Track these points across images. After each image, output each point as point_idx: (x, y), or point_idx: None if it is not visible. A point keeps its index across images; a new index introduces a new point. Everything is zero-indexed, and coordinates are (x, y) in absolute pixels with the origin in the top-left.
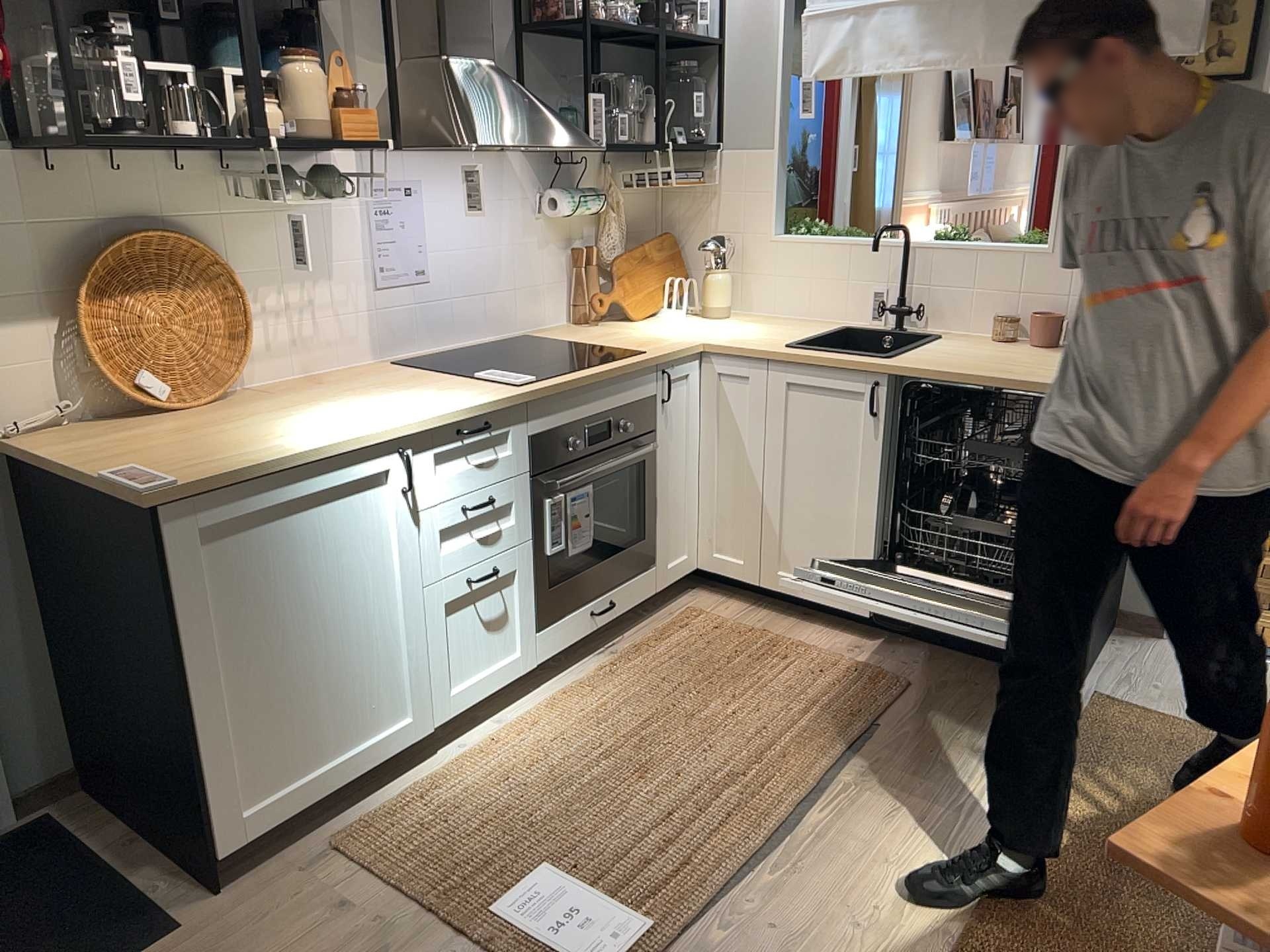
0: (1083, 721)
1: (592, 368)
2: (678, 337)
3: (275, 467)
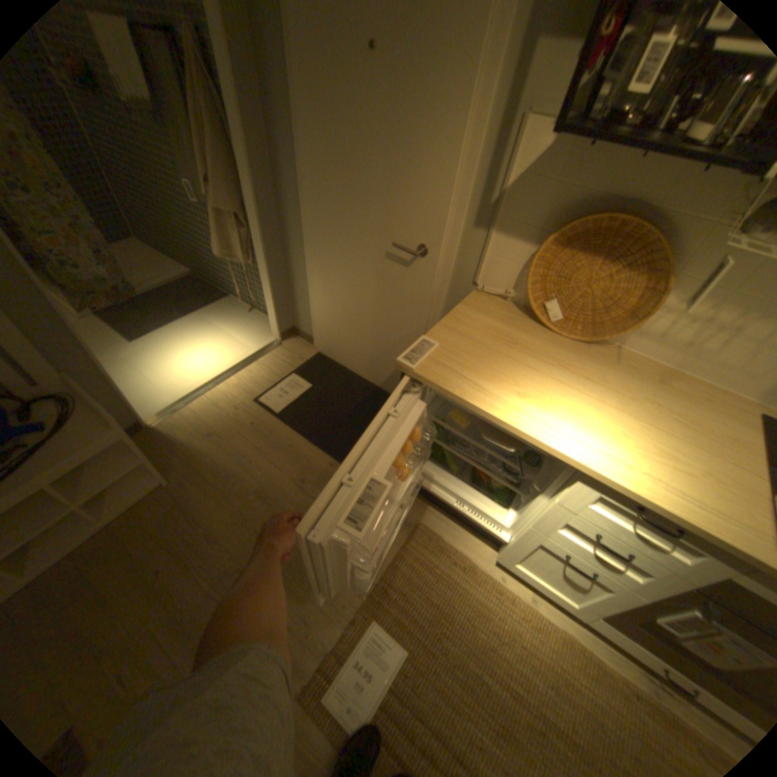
0: None
1: None
2: None
3: (471, 405)
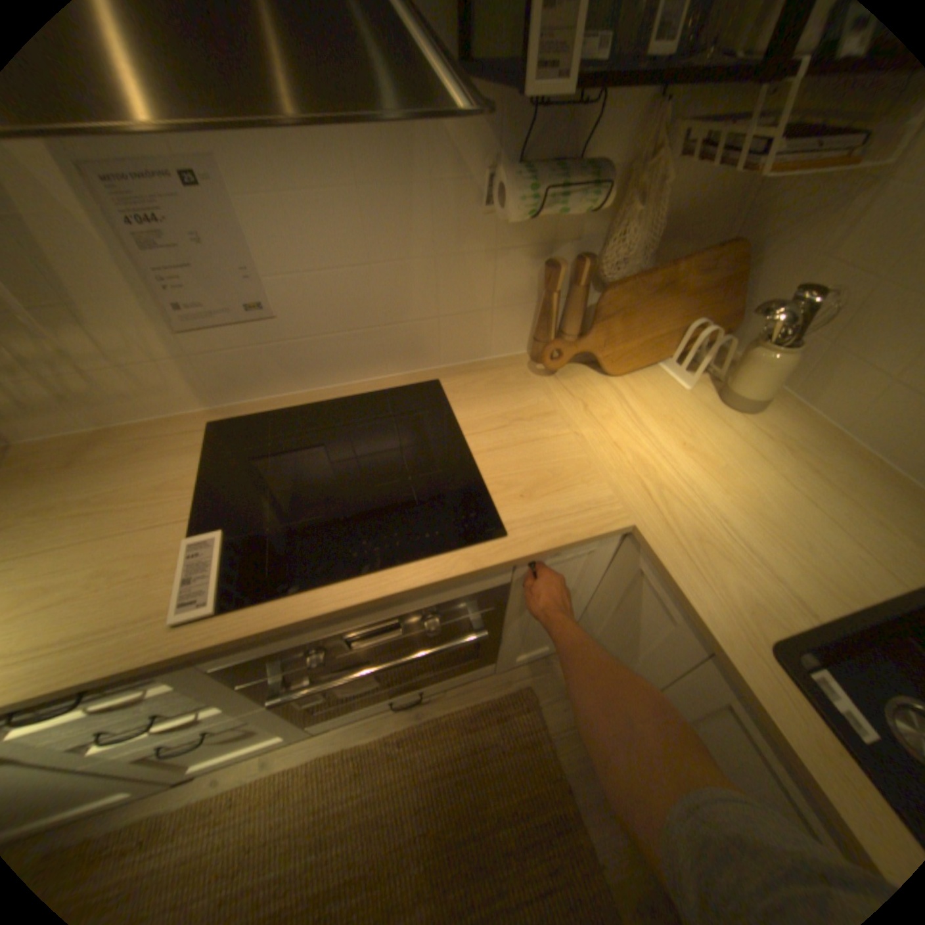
0: None
1: (355, 583)
2: (614, 473)
3: None
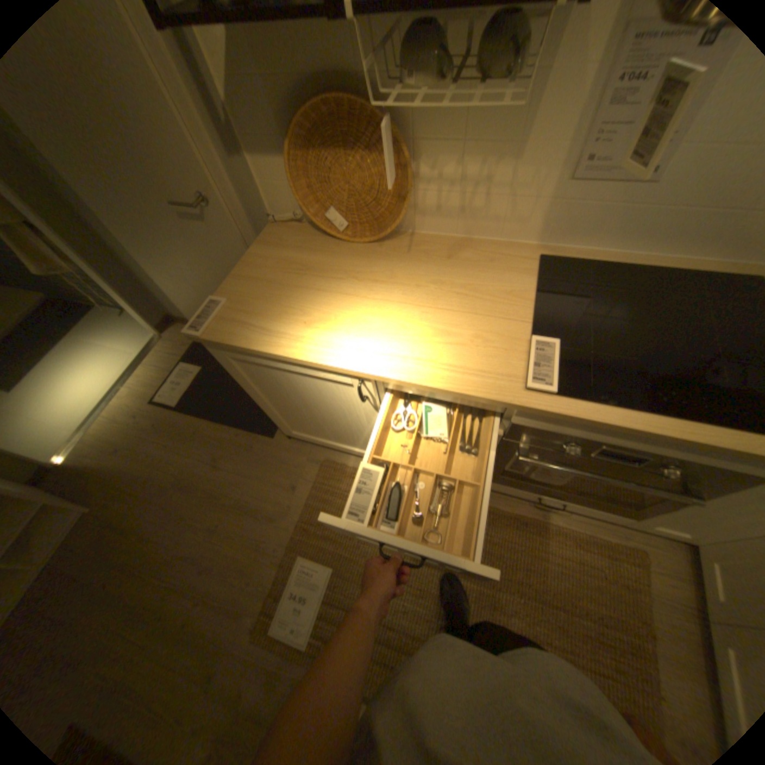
0: None
1: (665, 420)
2: None
3: (258, 352)
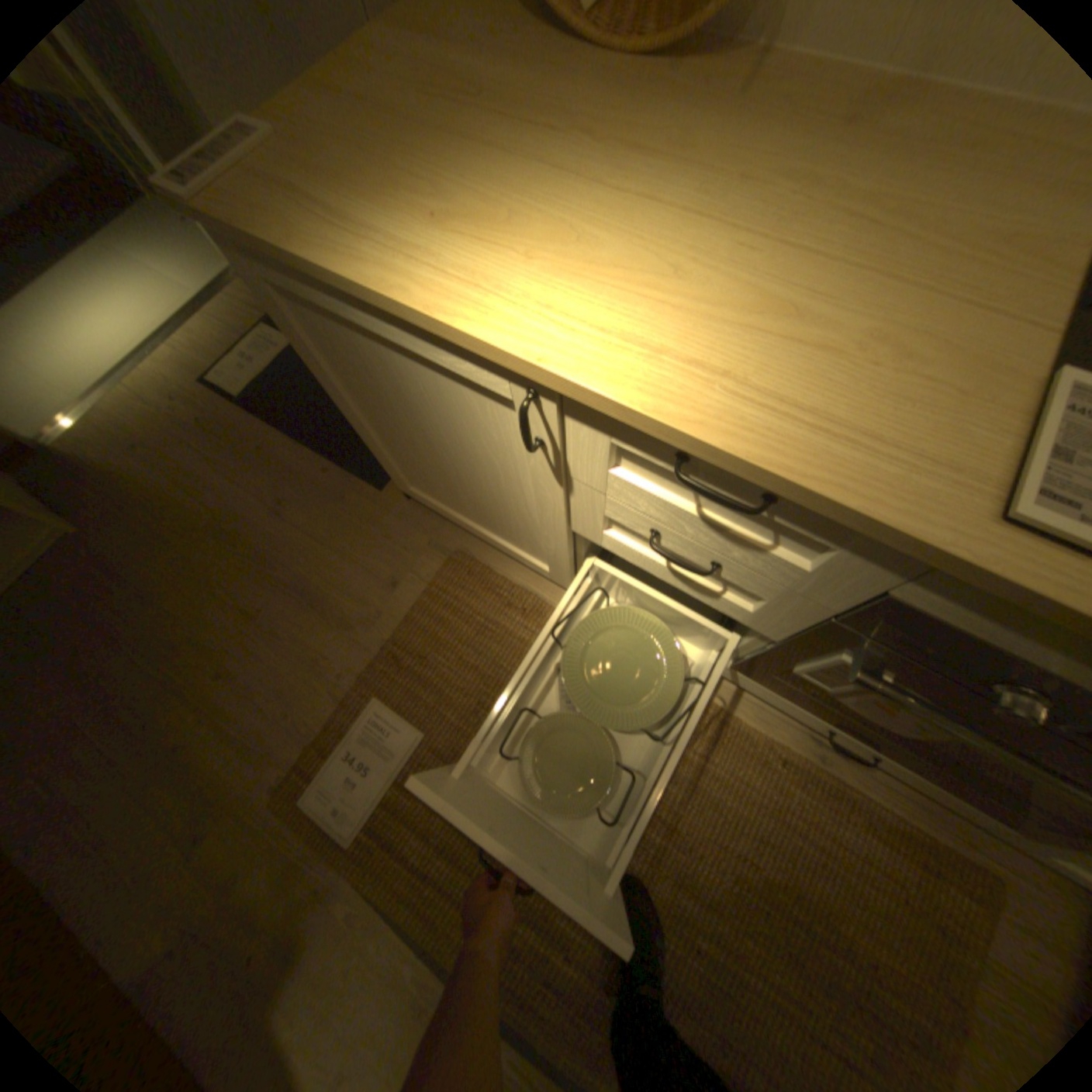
0: None
1: None
2: None
3: (304, 262)
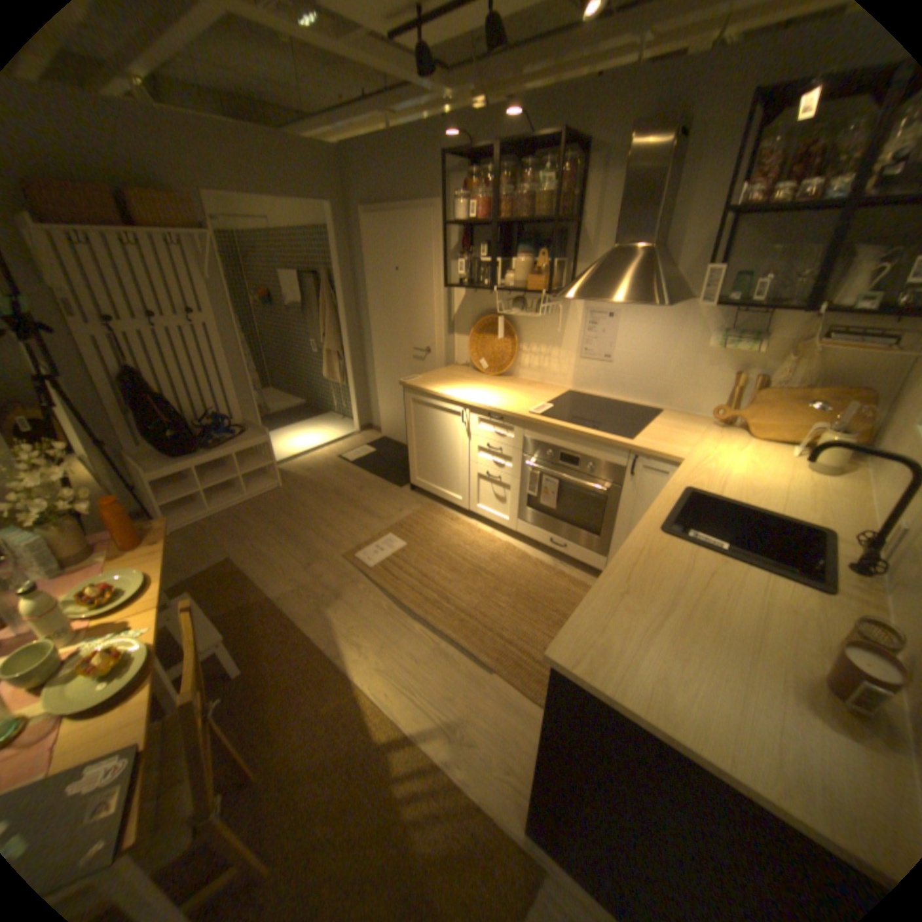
0: (494, 824)
1: (575, 427)
2: (699, 451)
3: (426, 392)
